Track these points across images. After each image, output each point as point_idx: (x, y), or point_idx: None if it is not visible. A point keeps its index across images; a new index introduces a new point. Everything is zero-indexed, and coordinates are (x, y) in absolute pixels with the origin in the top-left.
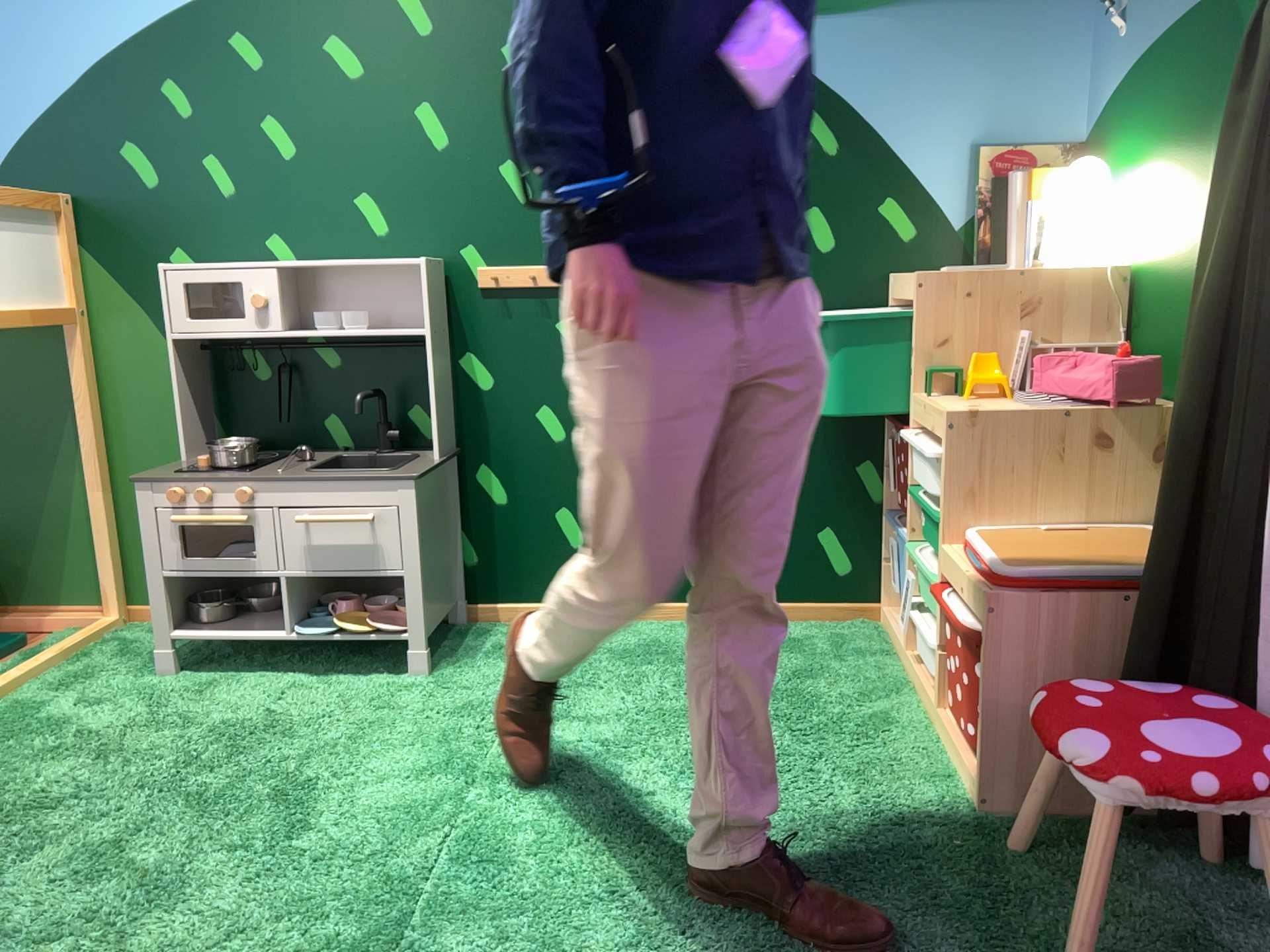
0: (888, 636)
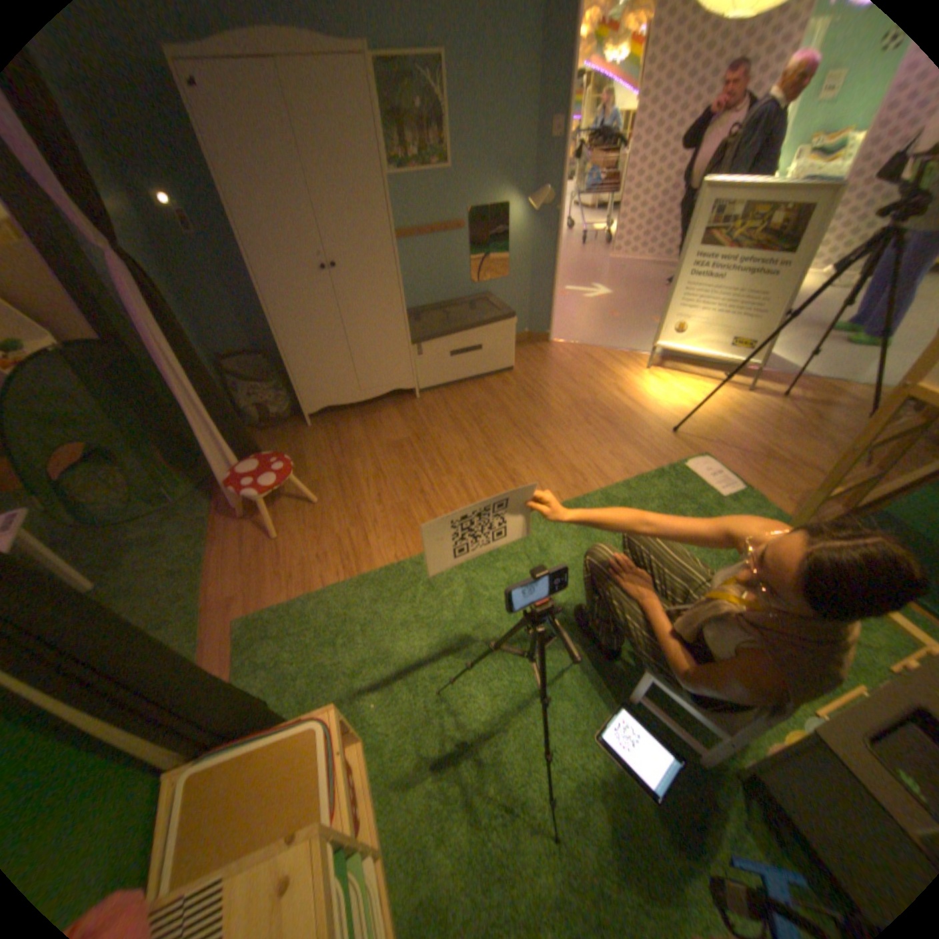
0: None
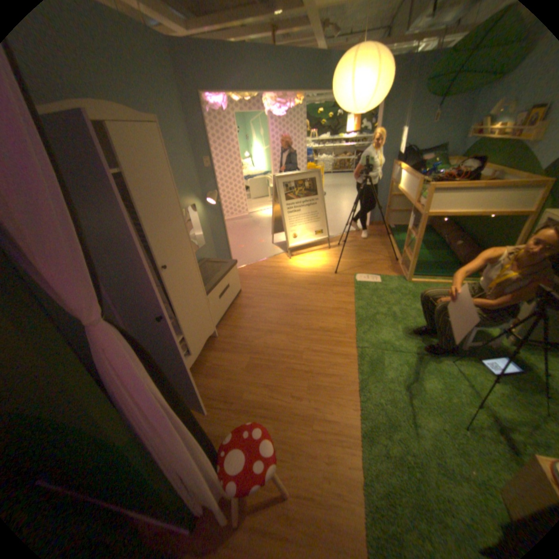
0: None
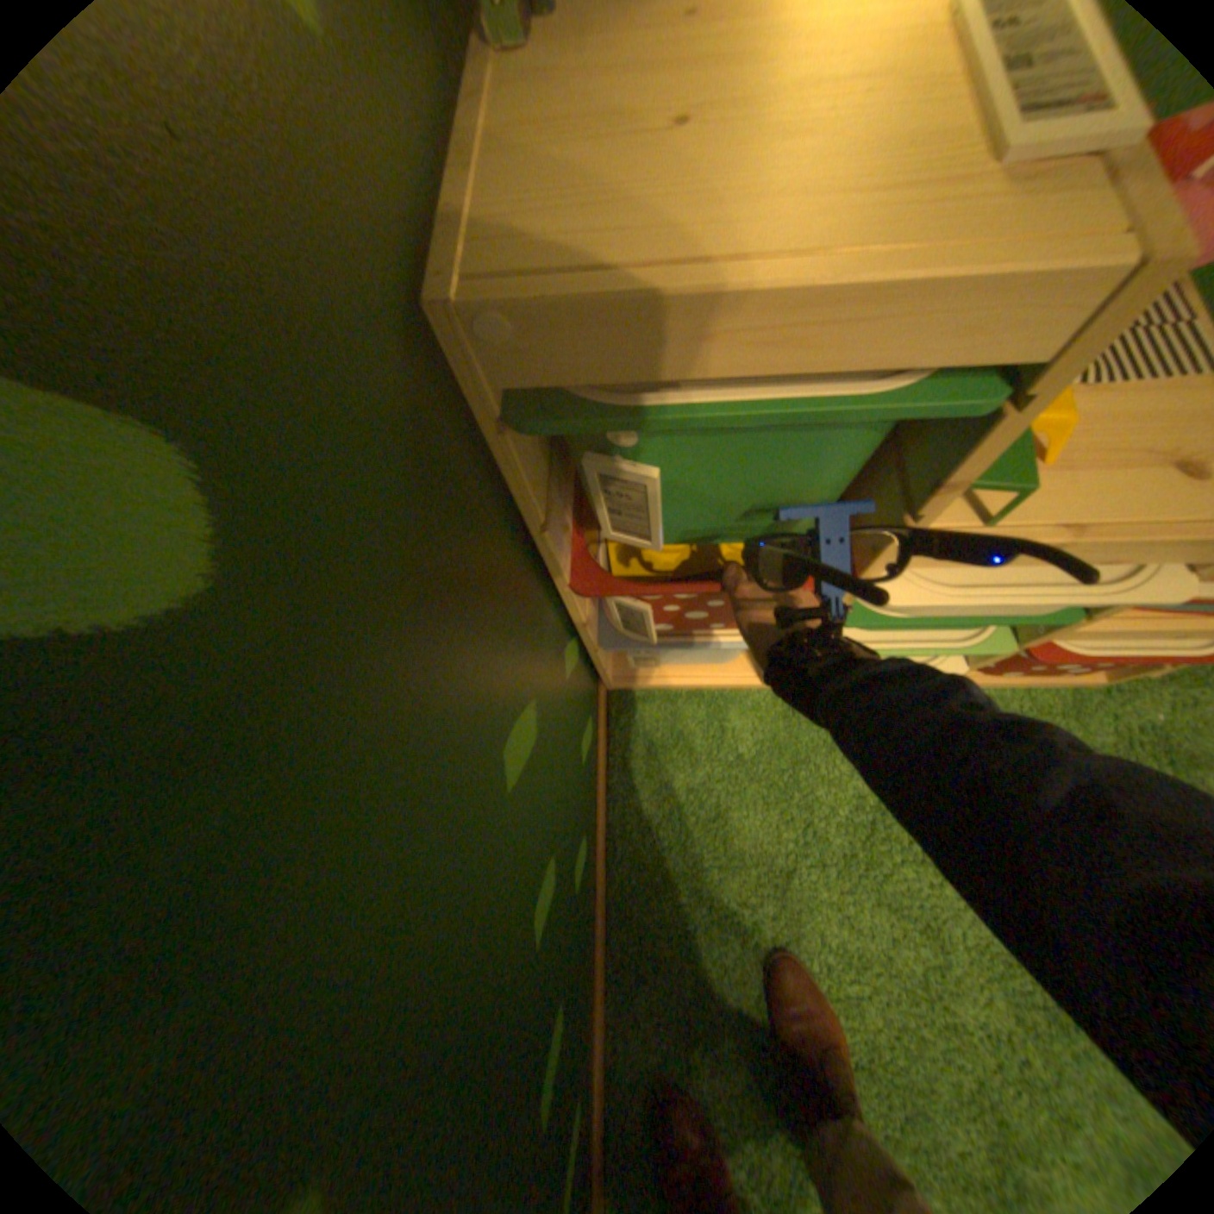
0: (668, 688)
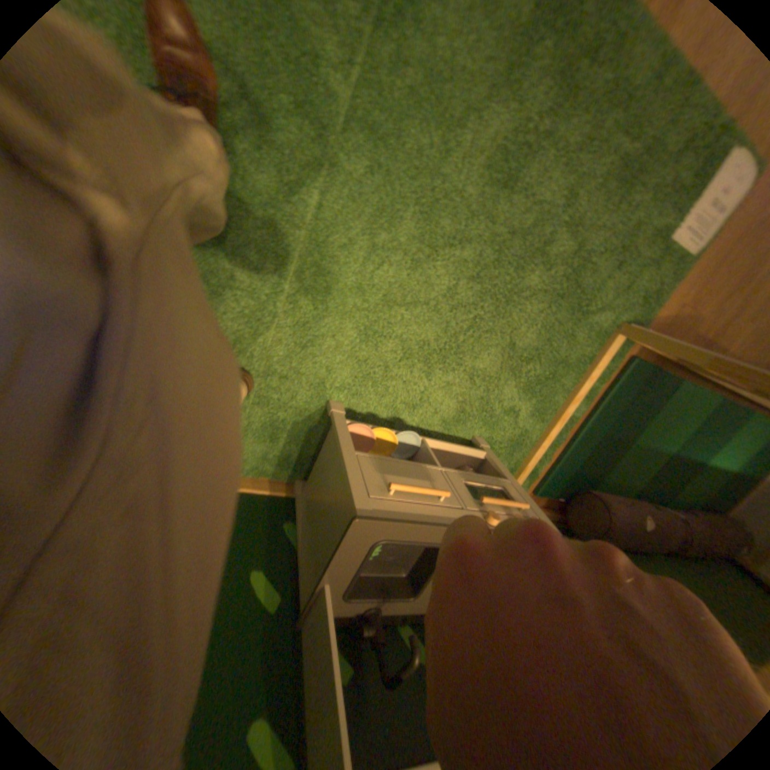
0: None
